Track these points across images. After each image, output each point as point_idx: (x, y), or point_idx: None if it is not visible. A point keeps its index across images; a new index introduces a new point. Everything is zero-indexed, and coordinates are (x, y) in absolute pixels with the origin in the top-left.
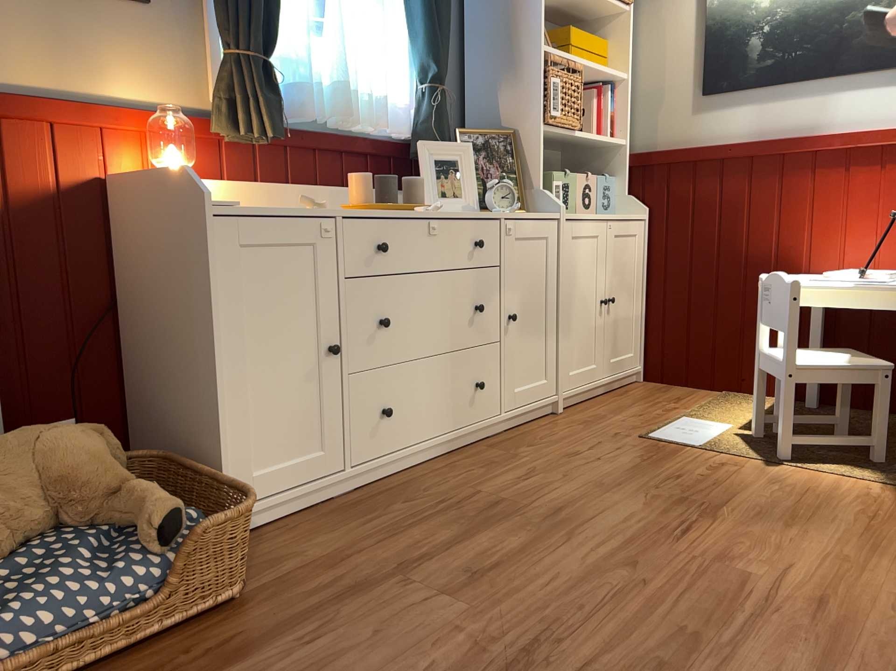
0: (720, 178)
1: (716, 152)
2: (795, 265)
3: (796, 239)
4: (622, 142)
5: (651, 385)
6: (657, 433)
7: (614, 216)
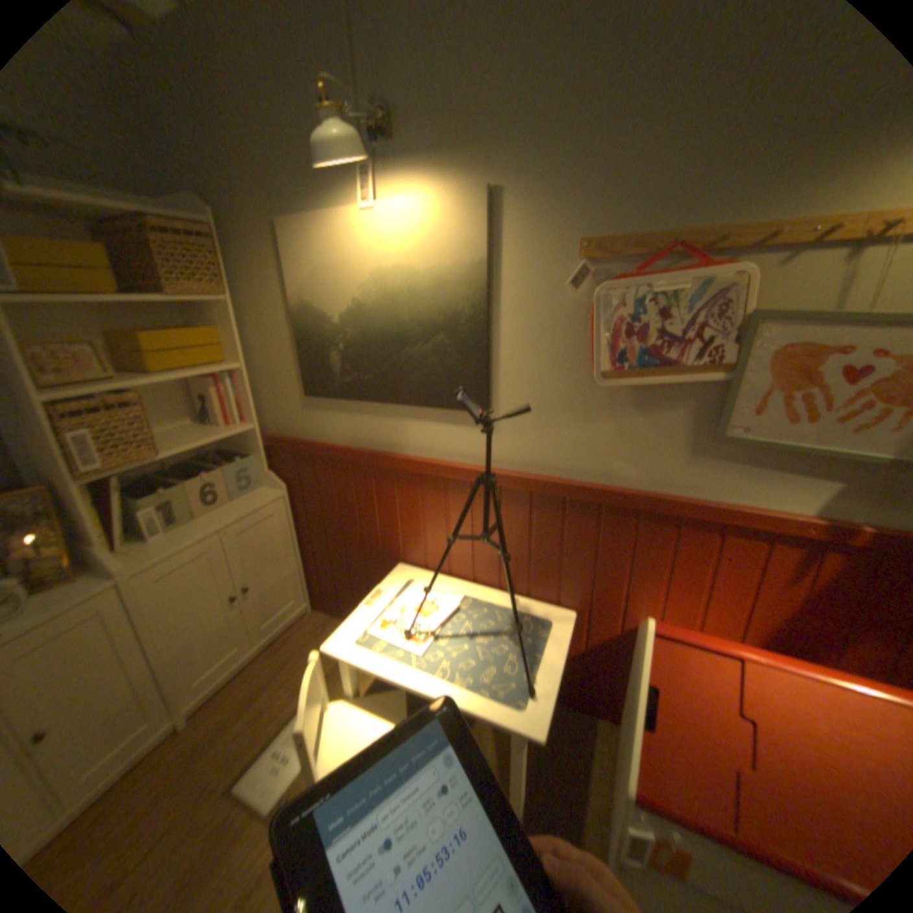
0: (334, 472)
1: (325, 451)
2: (397, 554)
3: (395, 535)
4: (249, 428)
5: (315, 620)
6: (245, 778)
7: (237, 513)
